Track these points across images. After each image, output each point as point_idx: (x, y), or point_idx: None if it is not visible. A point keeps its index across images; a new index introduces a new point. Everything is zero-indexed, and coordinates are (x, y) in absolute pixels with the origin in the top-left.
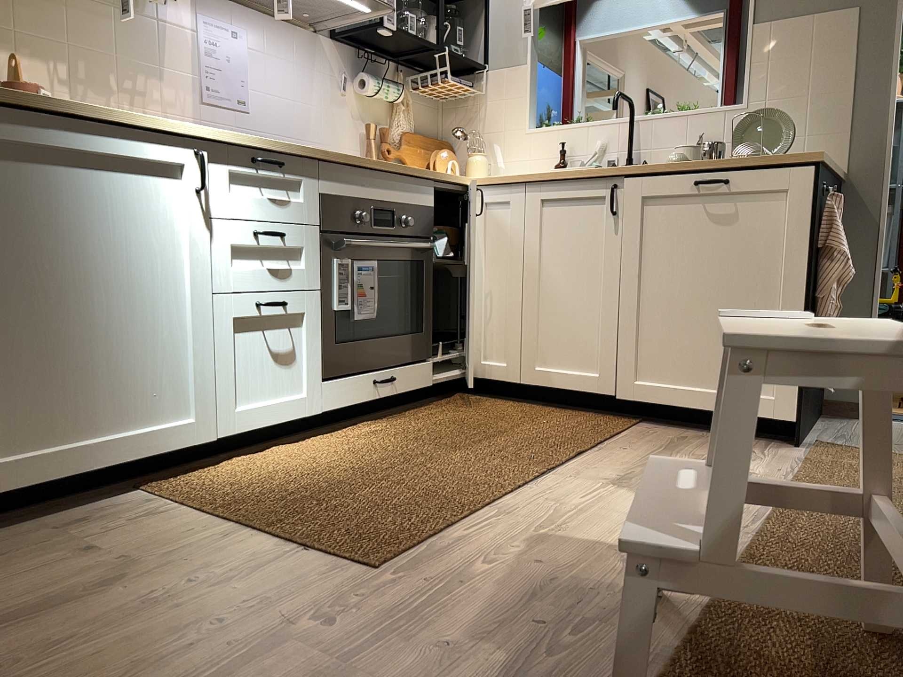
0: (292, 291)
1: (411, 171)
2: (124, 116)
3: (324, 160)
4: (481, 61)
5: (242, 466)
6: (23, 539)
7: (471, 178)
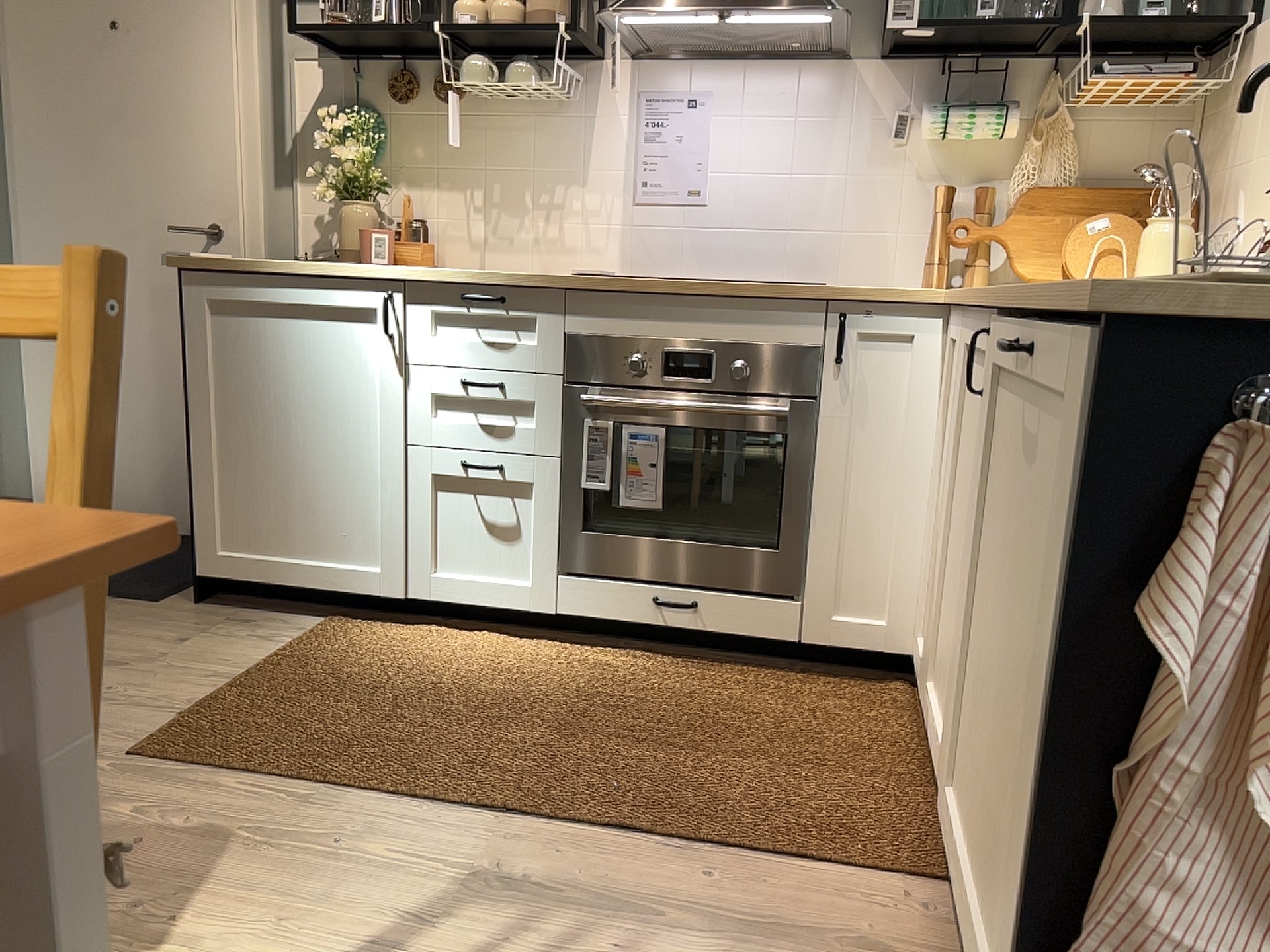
0: (513, 456)
1: (755, 291)
2: (321, 264)
3: (569, 287)
4: (1256, 2)
5: (408, 637)
6: (202, 618)
7: (940, 293)
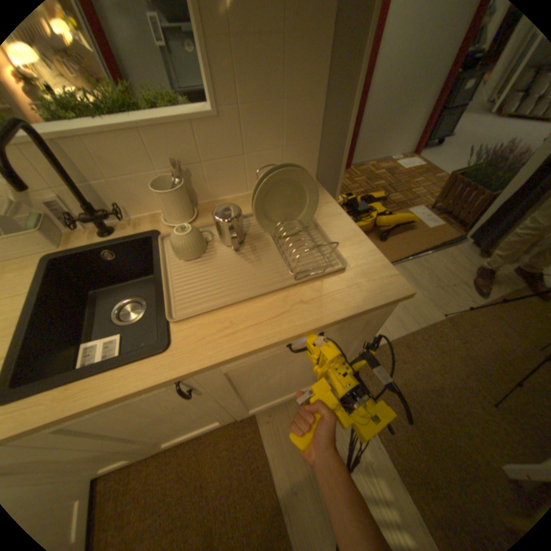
0: None
1: None
2: None
3: None
4: None
5: None
6: None
7: None
